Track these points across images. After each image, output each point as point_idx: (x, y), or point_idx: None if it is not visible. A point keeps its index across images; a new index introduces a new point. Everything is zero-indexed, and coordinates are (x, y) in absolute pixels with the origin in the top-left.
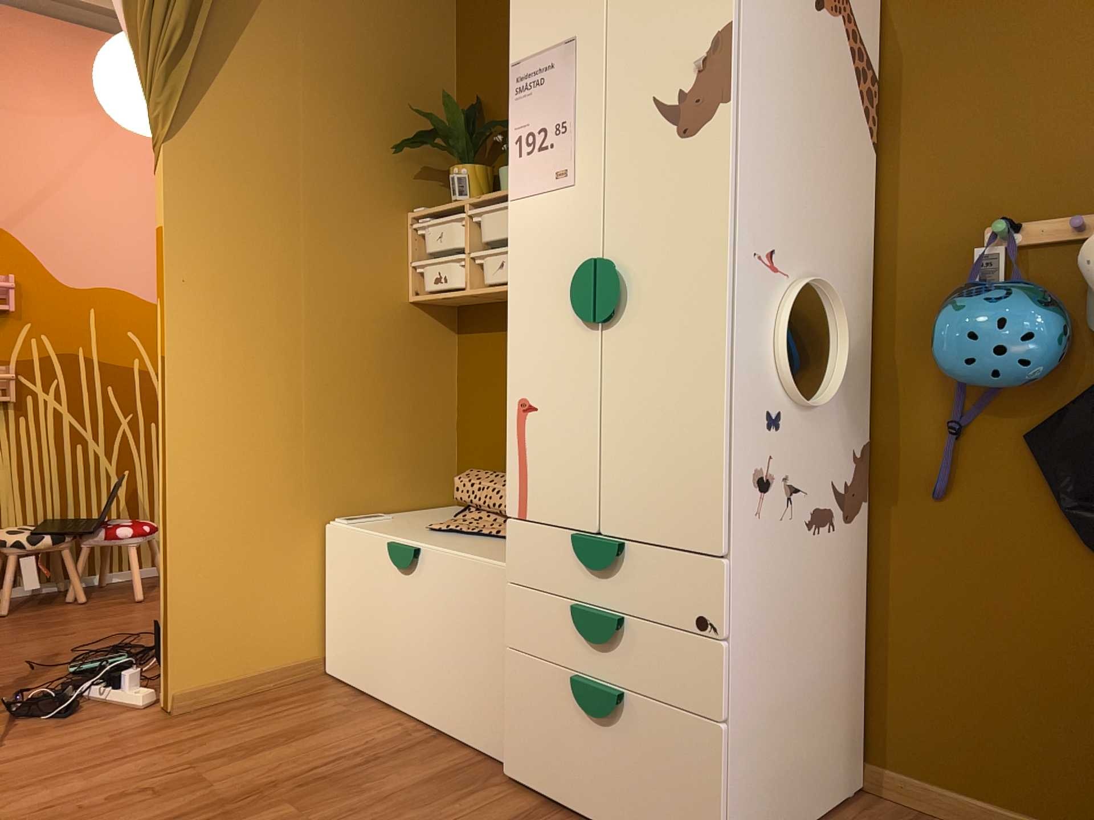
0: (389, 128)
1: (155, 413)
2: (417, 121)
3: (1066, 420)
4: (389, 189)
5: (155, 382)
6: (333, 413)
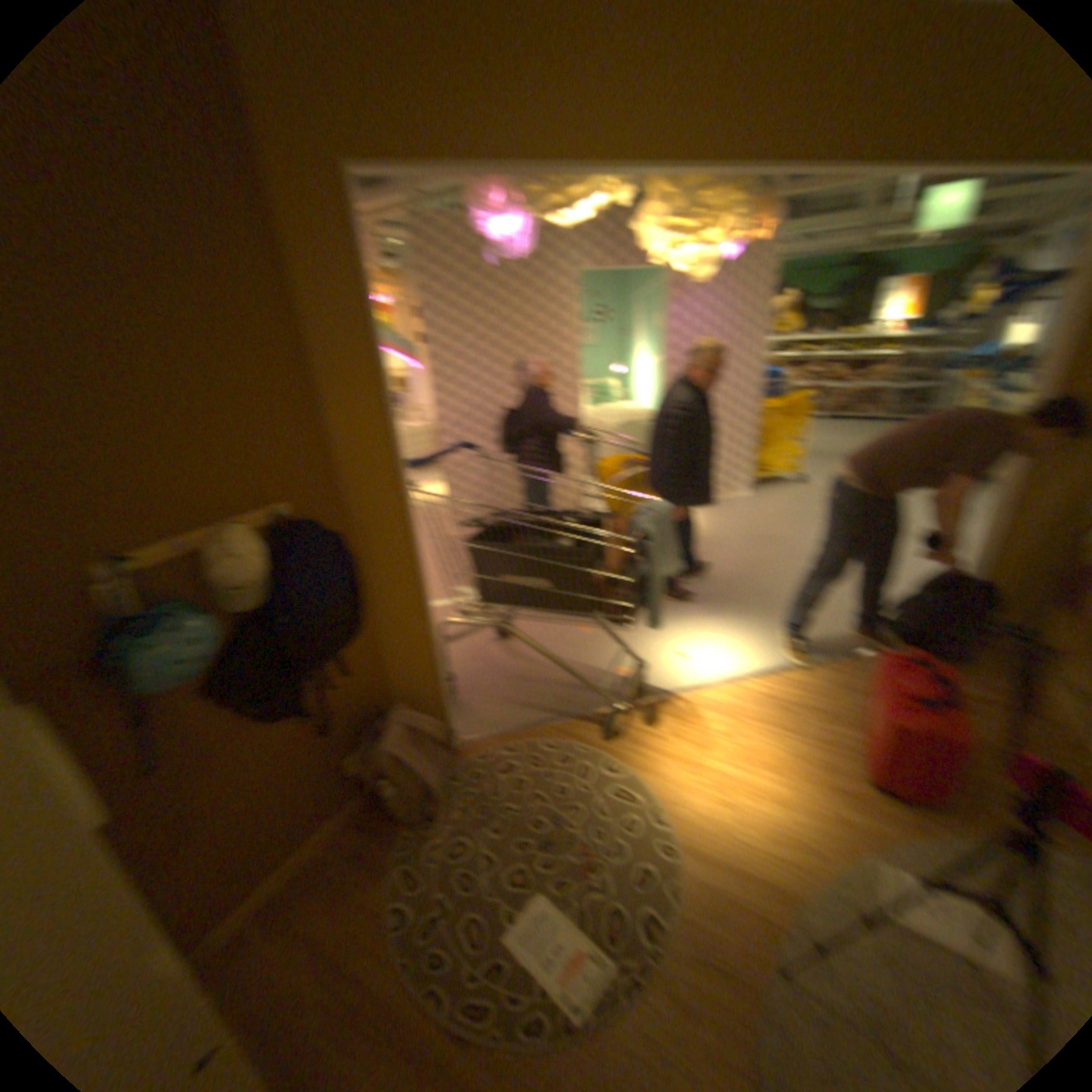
0: None
1: None
2: None
3: (222, 670)
4: None
5: None
6: None
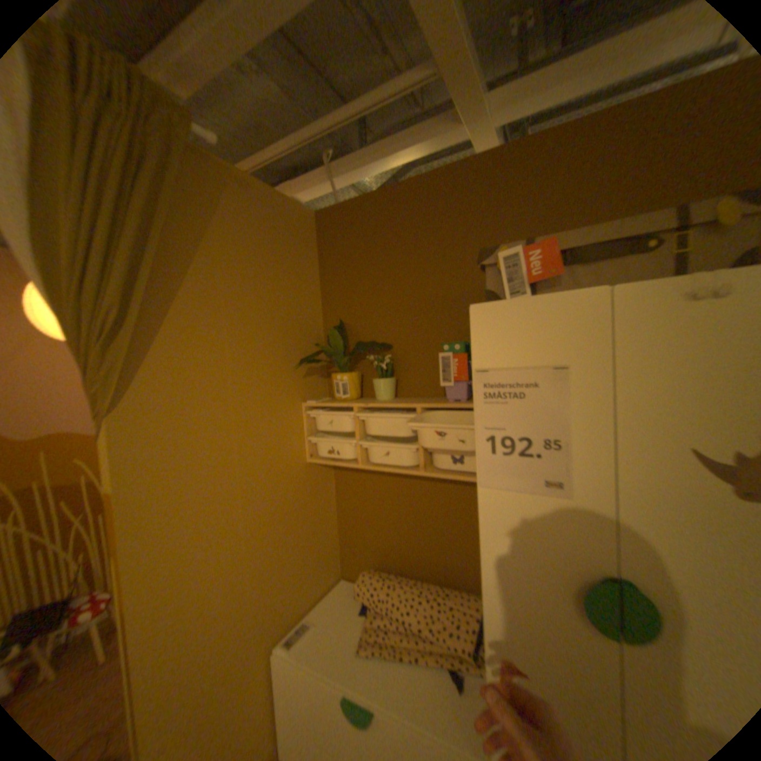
0: (286, 347)
1: None
2: (301, 337)
3: None
4: (289, 389)
5: None
6: (268, 567)
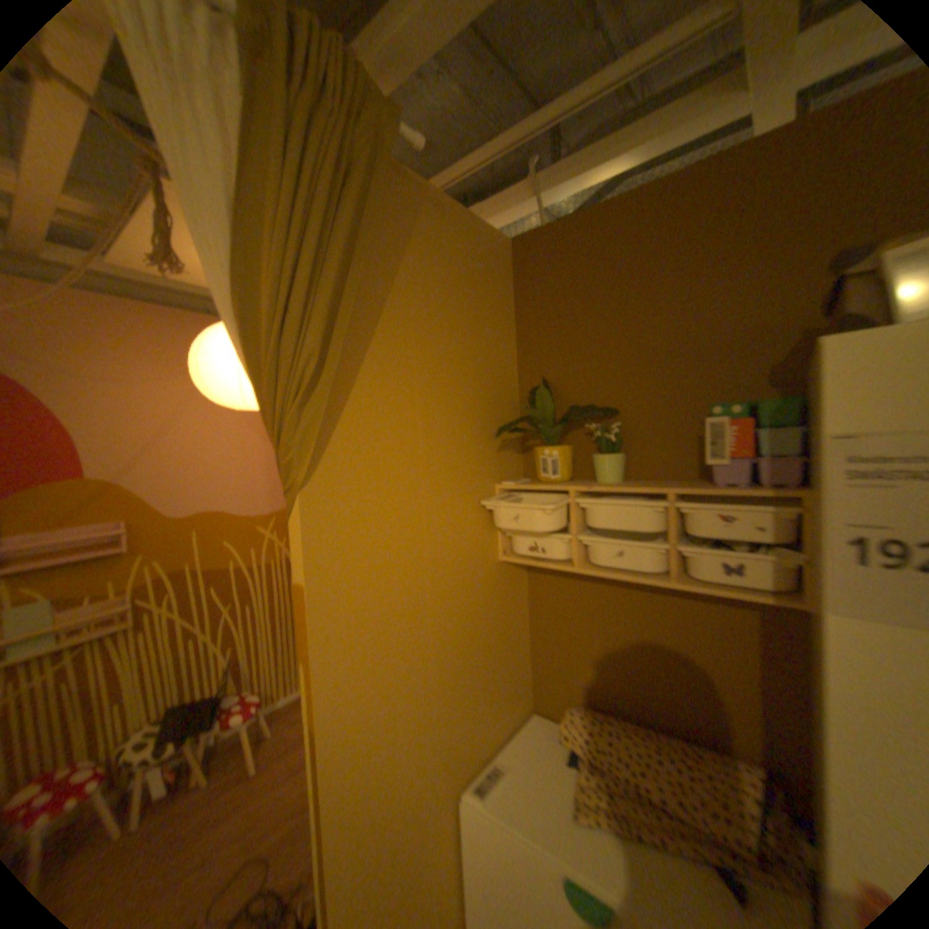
0: (478, 413)
1: (247, 598)
2: (495, 401)
3: None
4: (481, 466)
5: (245, 575)
6: (457, 690)
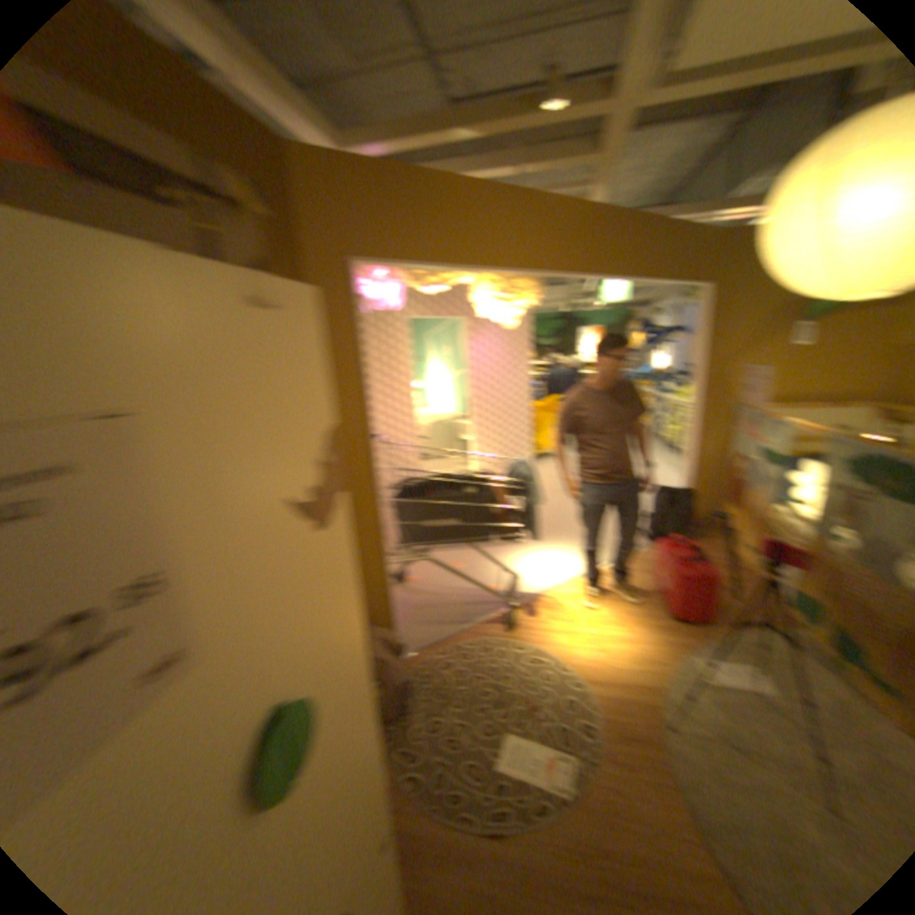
0: None
1: None
2: None
3: None
4: None
5: None
6: None
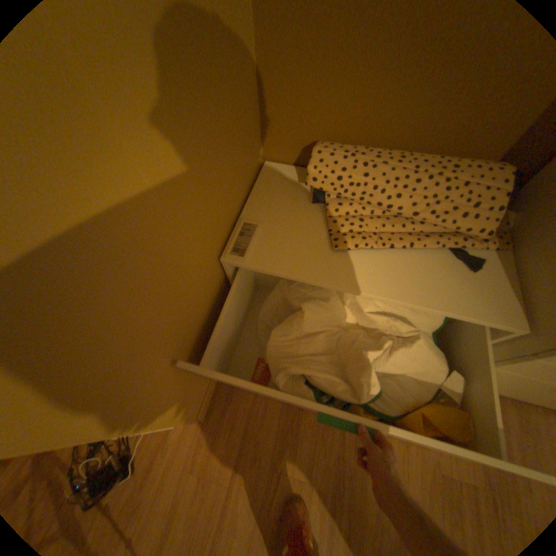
0: None
1: None
2: None
3: None
4: None
5: None
6: (179, 153)
